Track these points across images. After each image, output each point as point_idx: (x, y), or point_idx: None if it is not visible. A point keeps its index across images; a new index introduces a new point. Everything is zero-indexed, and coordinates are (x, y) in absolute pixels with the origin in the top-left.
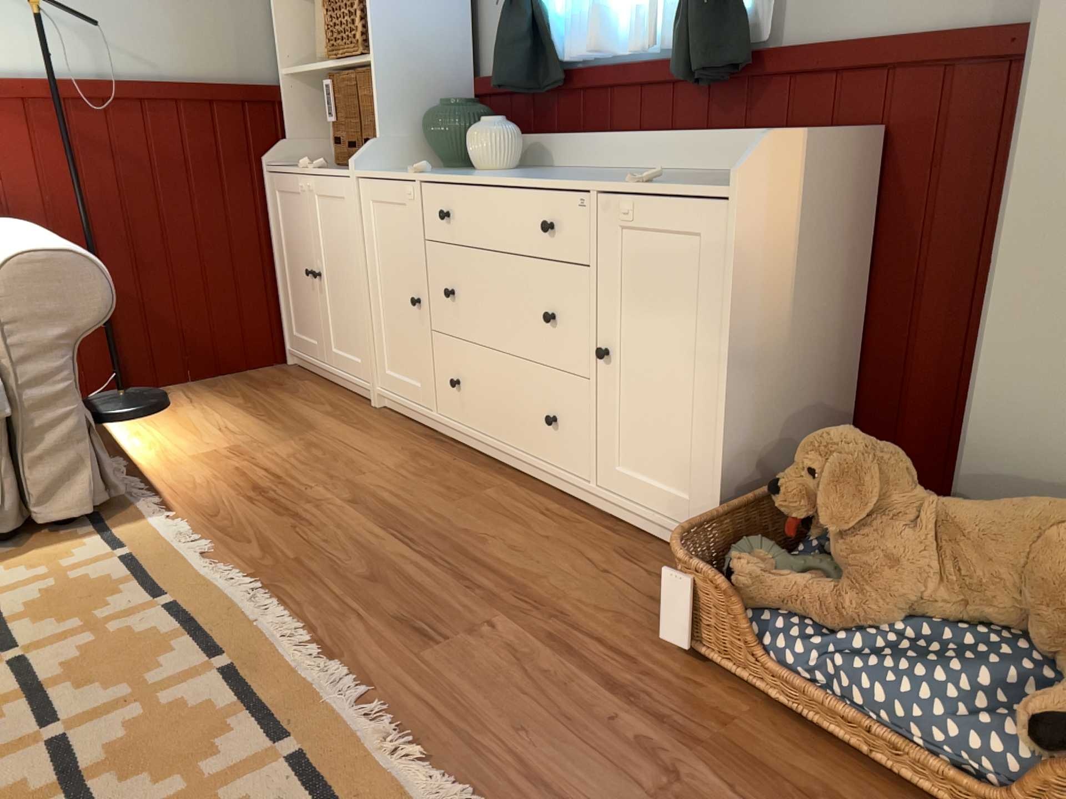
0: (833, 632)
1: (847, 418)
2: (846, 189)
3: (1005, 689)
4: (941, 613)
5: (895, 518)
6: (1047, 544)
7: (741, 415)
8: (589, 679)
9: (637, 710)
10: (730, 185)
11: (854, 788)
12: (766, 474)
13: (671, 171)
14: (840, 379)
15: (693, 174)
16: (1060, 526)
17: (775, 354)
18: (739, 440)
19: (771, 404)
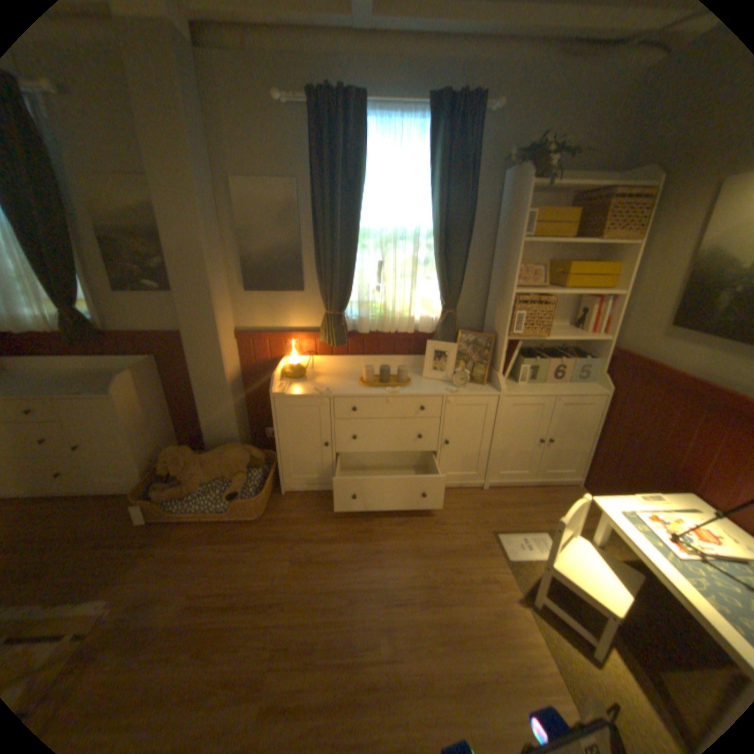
0: (183, 500)
1: (173, 433)
2: (148, 377)
3: (221, 493)
4: (206, 483)
5: (189, 466)
6: (222, 459)
7: (137, 453)
8: (114, 551)
9: (133, 550)
10: (108, 393)
11: (198, 532)
12: (152, 462)
13: (76, 371)
14: (166, 425)
15: (87, 373)
16: (224, 454)
17: (142, 431)
18: (139, 459)
19: (146, 444)
